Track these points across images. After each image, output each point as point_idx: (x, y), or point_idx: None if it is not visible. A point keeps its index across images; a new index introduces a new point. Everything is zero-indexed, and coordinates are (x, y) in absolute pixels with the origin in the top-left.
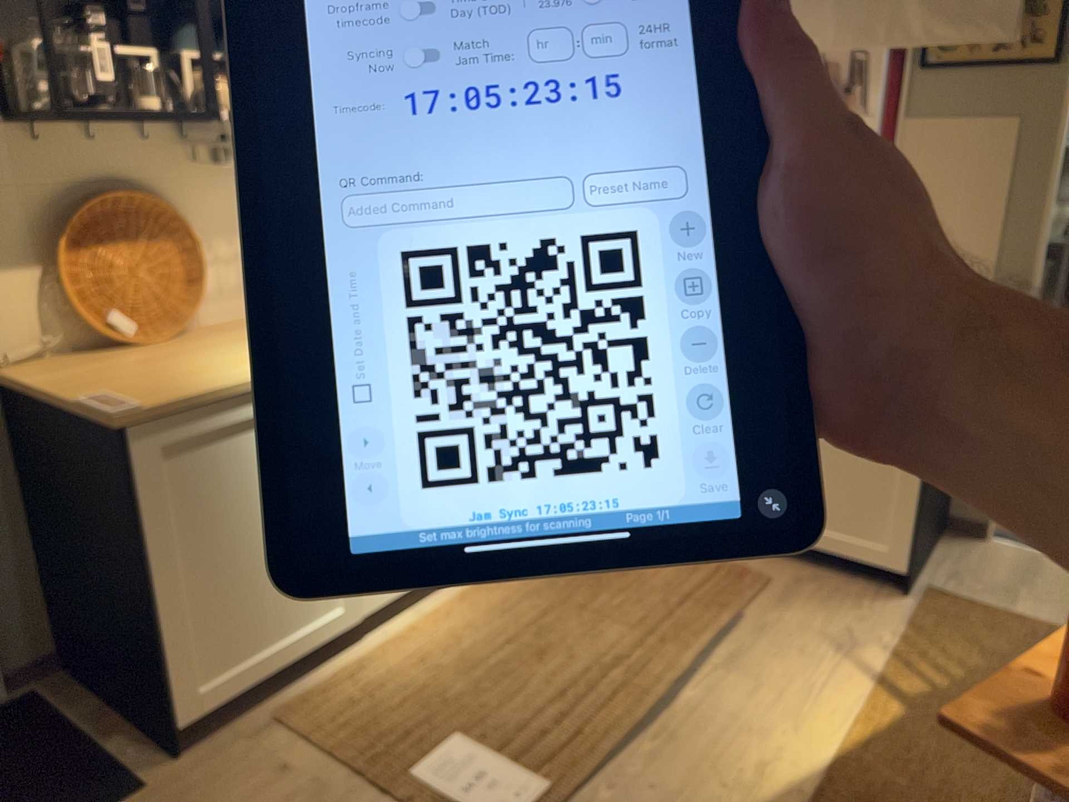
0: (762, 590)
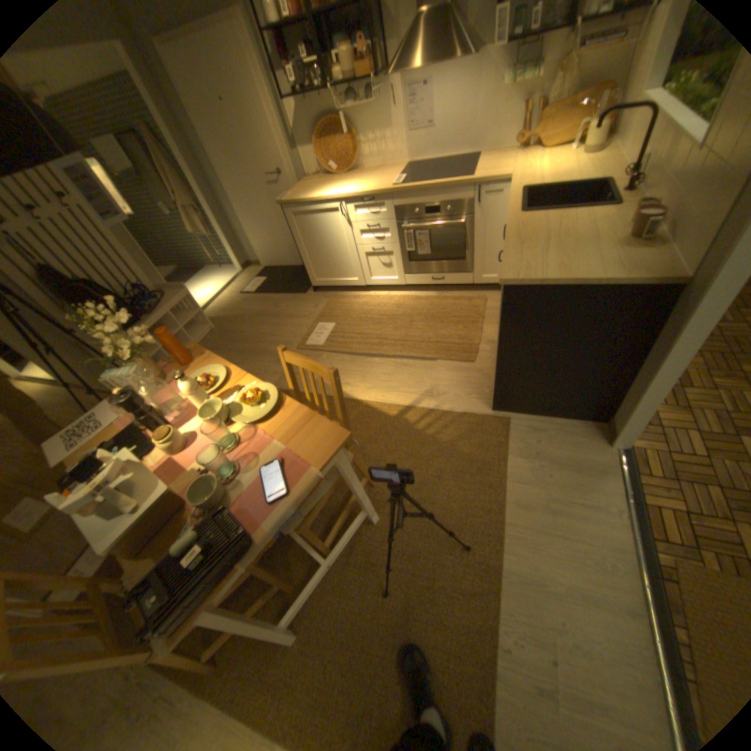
0: (457, 360)
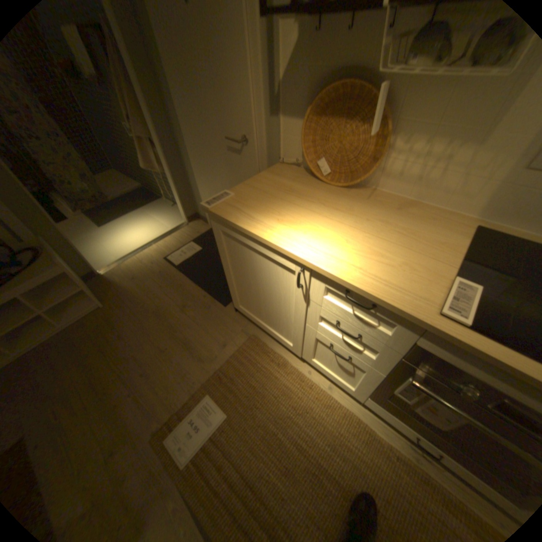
0: None
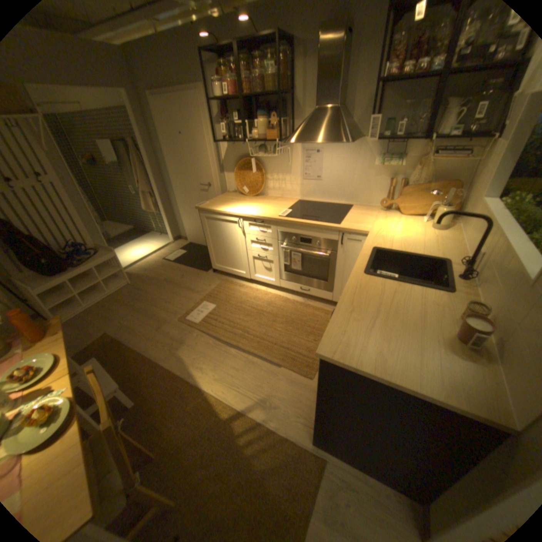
0: (298, 373)
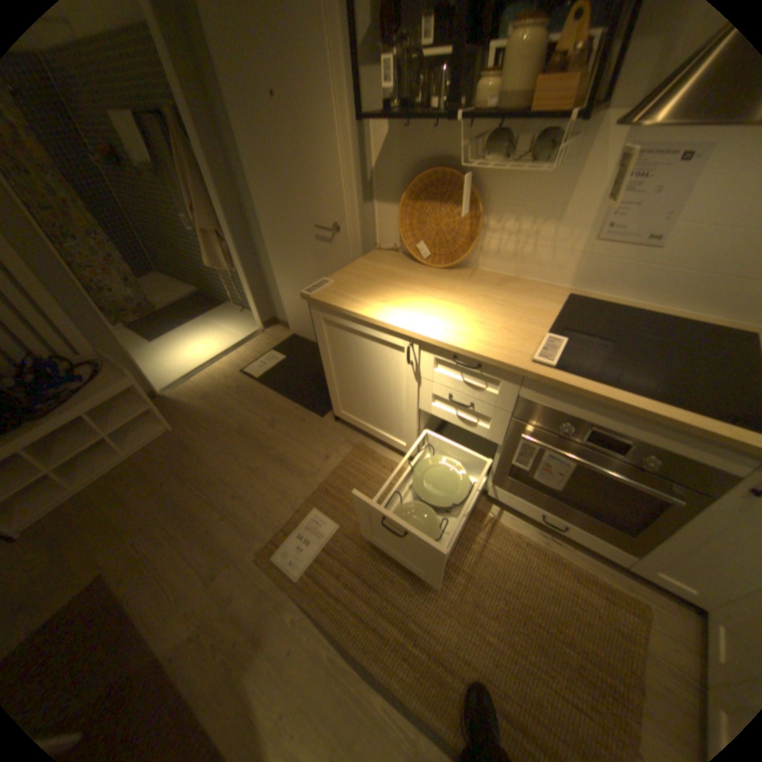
0: None
